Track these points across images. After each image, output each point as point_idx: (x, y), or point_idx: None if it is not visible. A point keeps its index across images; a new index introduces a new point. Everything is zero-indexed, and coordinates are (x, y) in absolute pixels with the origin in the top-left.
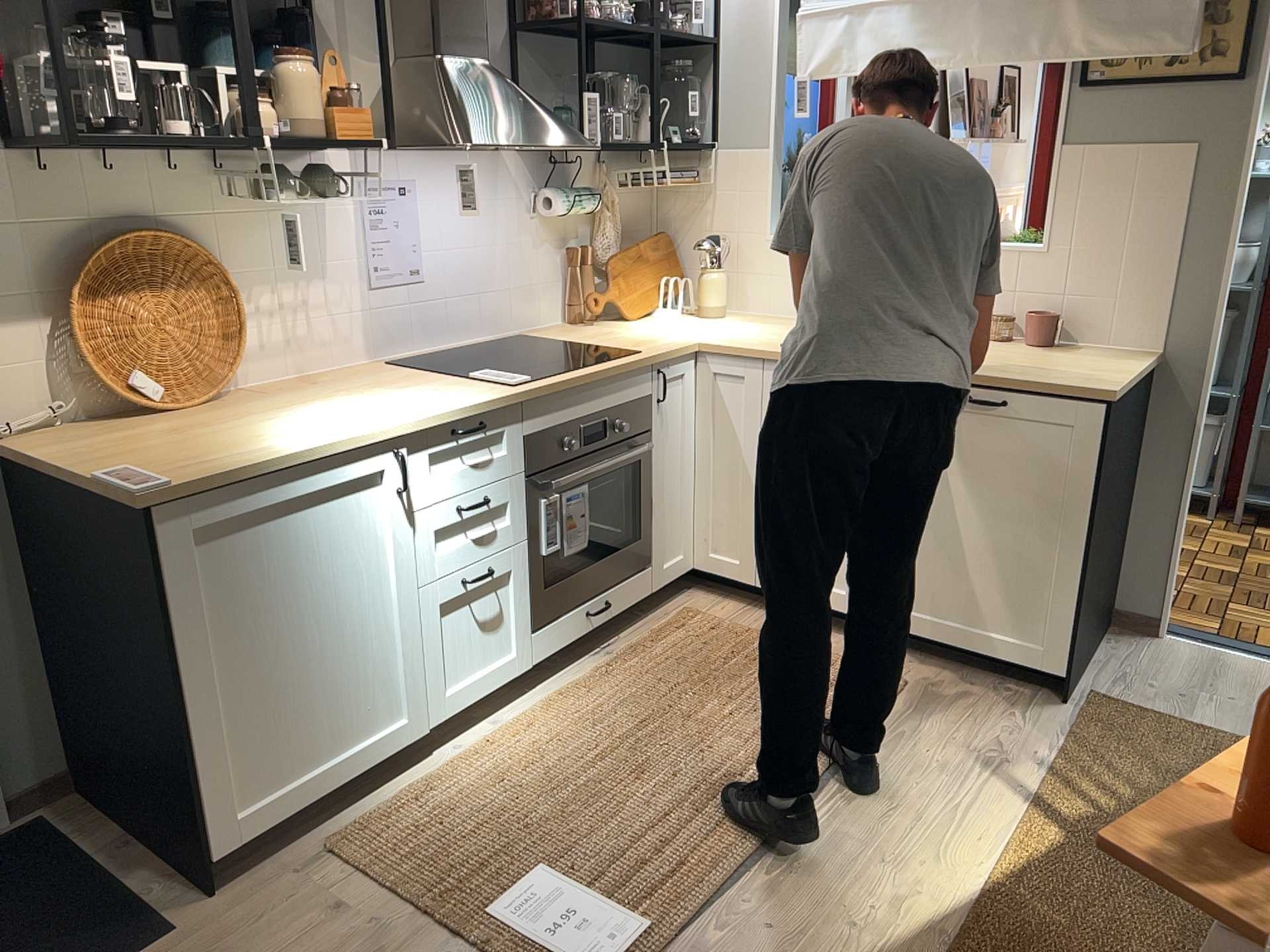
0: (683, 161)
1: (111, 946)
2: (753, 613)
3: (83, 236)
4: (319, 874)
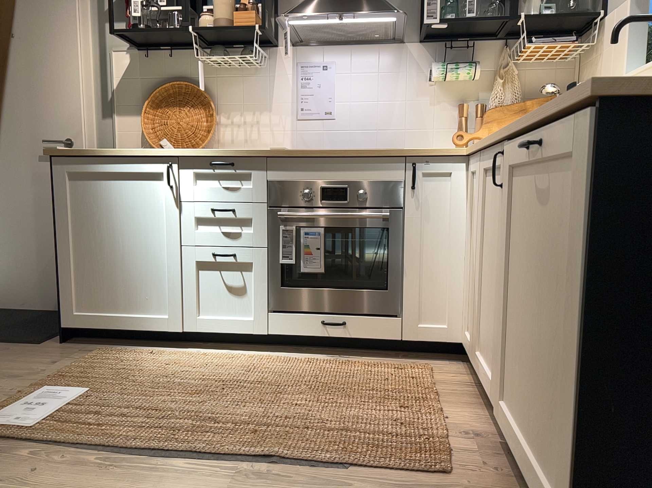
0: (588, 38)
1: (28, 339)
2: (467, 387)
3: (160, 84)
4: (79, 354)
